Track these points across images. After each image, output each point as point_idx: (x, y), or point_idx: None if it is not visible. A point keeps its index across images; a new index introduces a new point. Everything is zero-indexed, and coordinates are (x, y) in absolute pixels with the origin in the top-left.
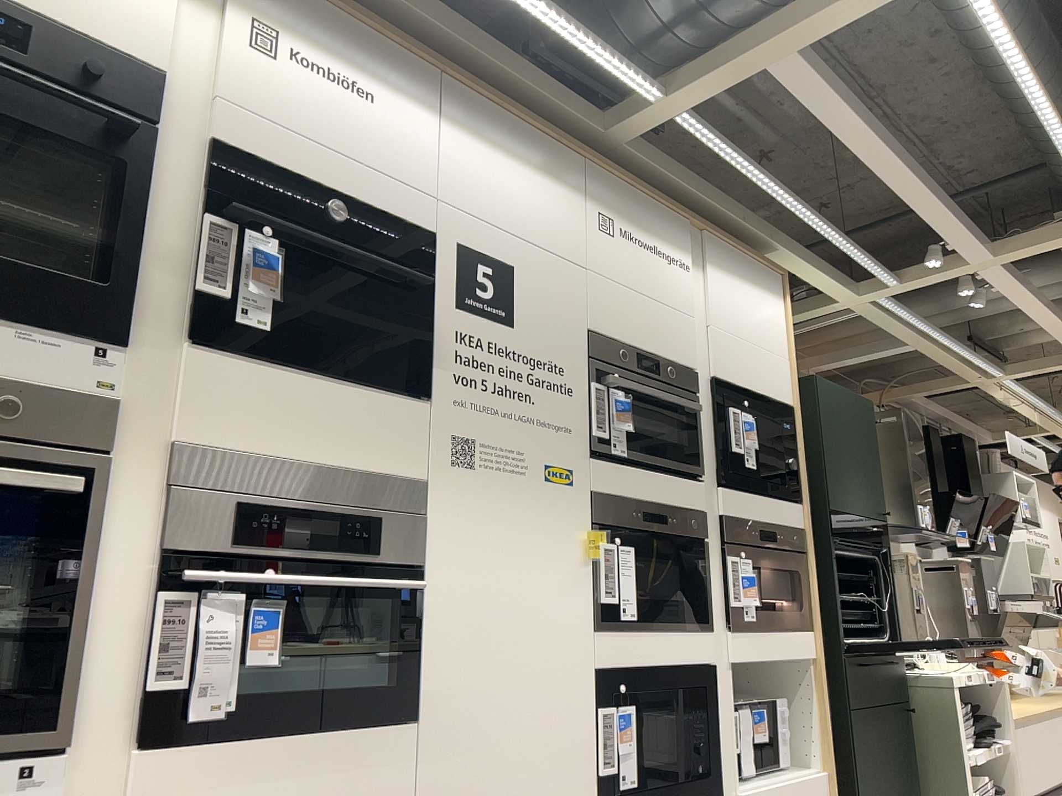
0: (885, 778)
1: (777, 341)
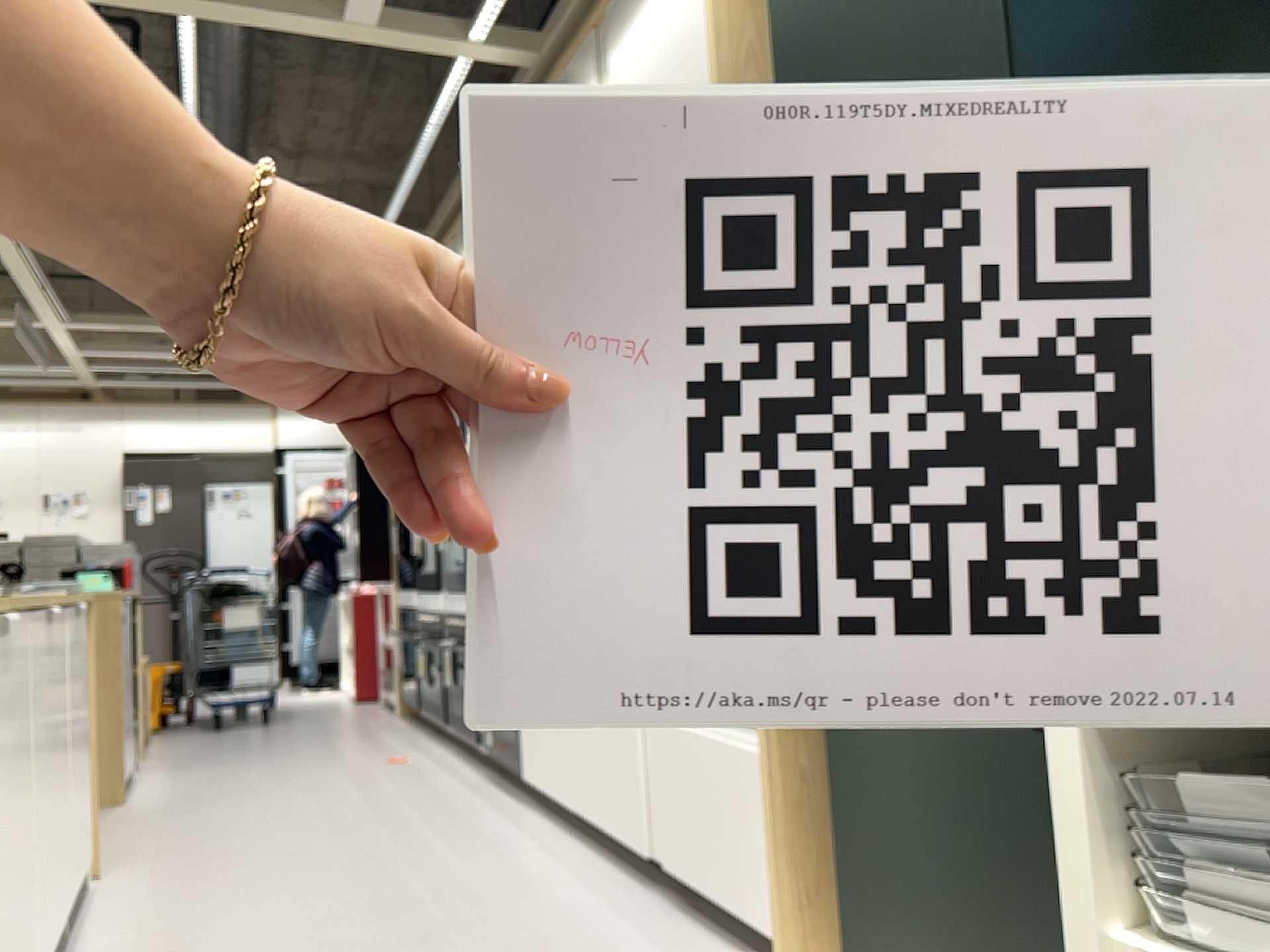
0: (941, 858)
1: (695, 24)
